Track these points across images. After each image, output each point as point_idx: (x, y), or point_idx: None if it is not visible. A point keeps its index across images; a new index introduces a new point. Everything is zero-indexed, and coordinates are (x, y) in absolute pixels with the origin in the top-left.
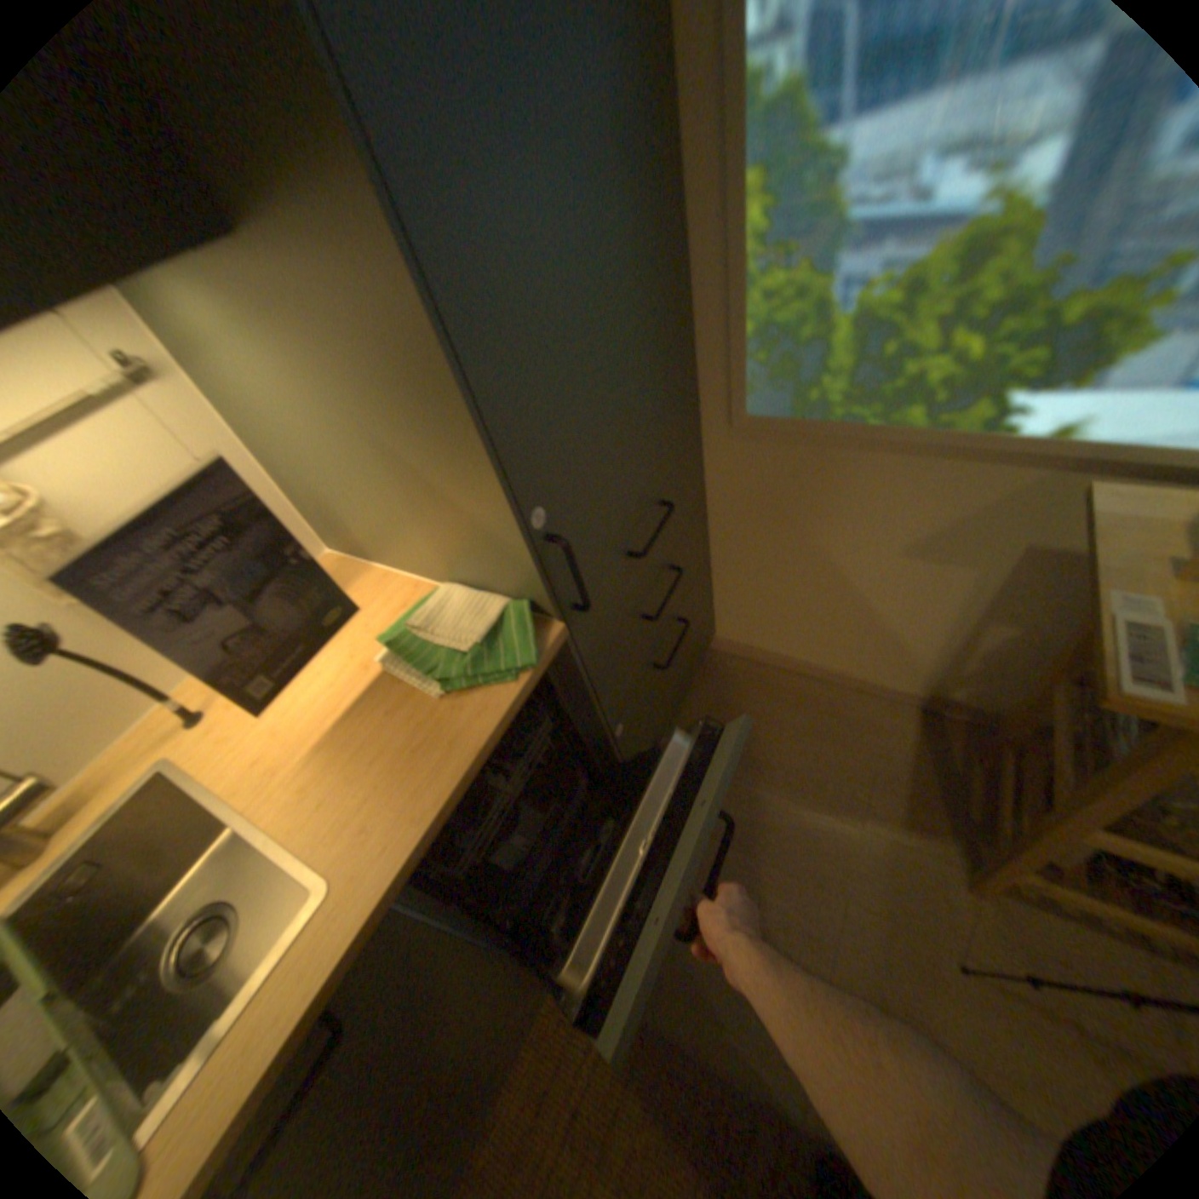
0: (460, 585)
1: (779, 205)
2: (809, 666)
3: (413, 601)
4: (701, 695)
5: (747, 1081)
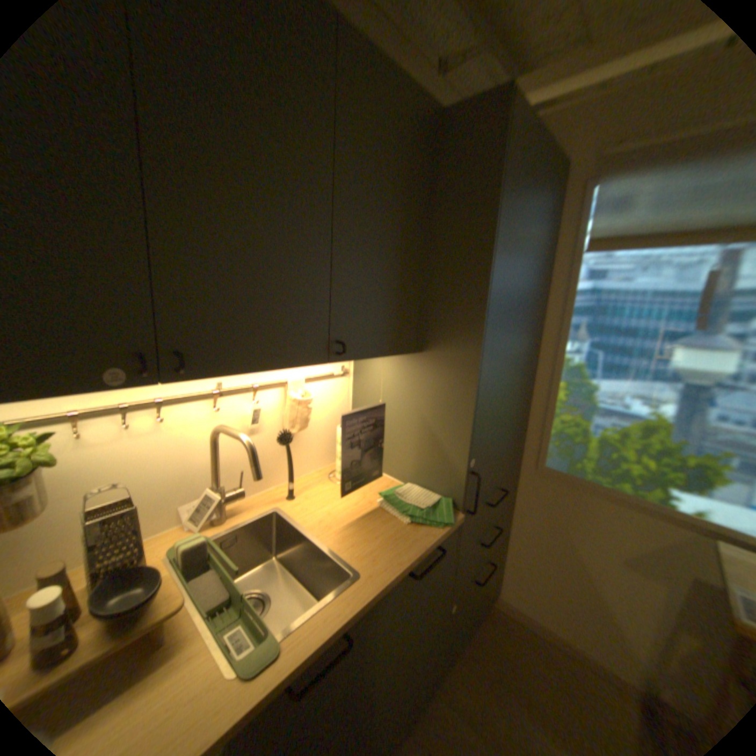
0: (418, 484)
1: (571, 394)
2: (561, 639)
3: (394, 485)
4: (487, 634)
5: None
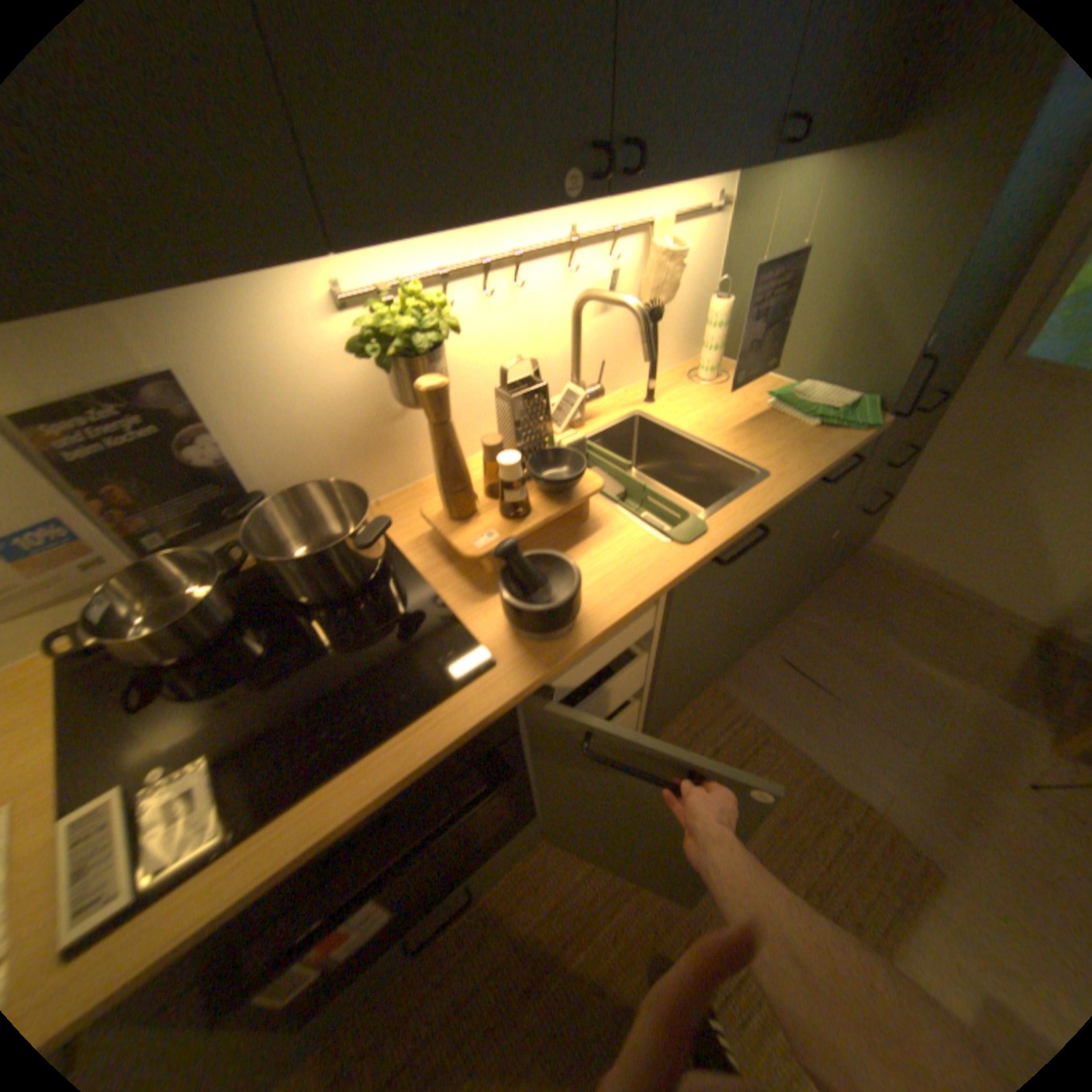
0: (824, 381)
1: None
2: (949, 580)
3: (785, 383)
4: (848, 572)
5: (846, 780)
